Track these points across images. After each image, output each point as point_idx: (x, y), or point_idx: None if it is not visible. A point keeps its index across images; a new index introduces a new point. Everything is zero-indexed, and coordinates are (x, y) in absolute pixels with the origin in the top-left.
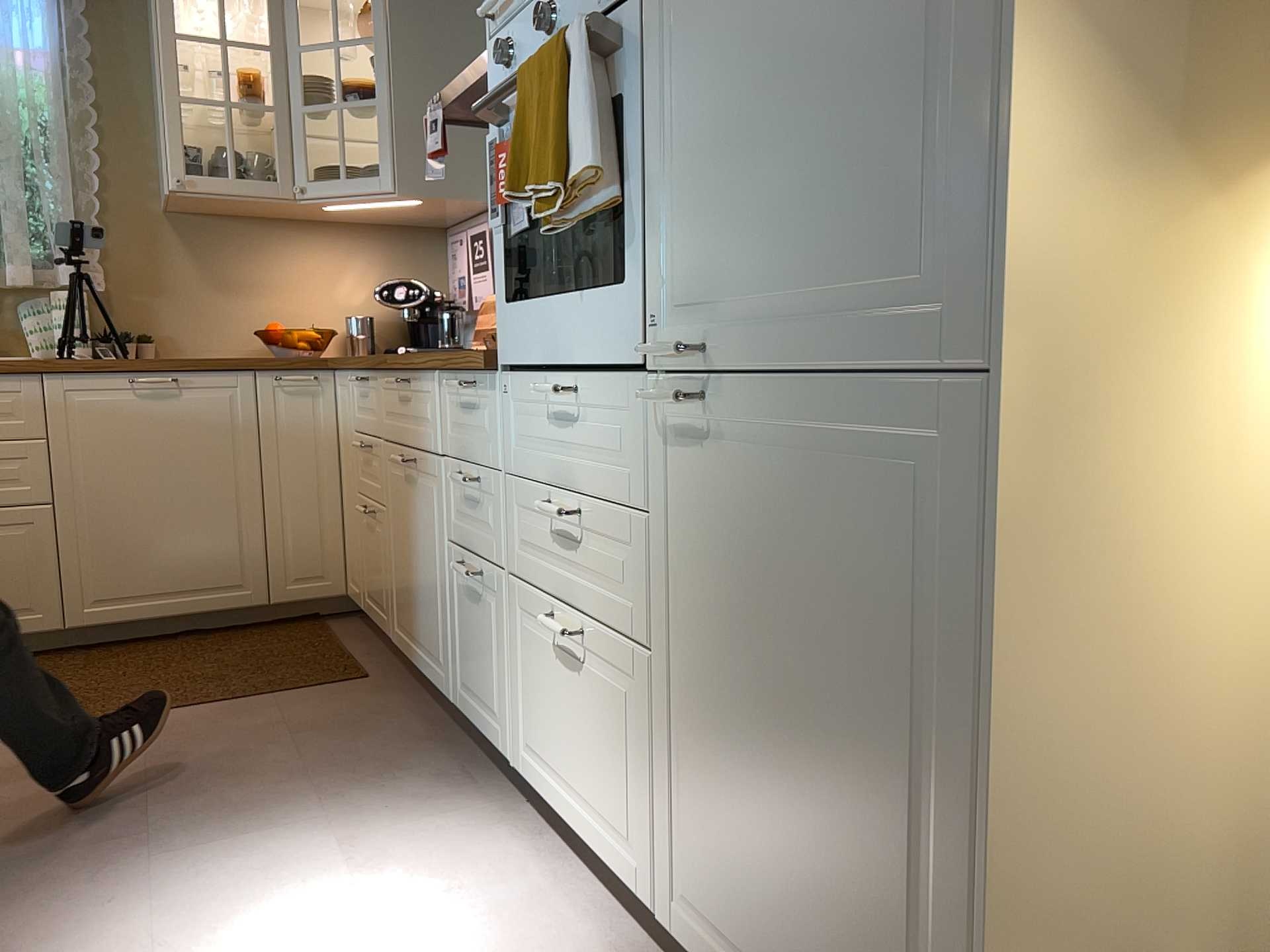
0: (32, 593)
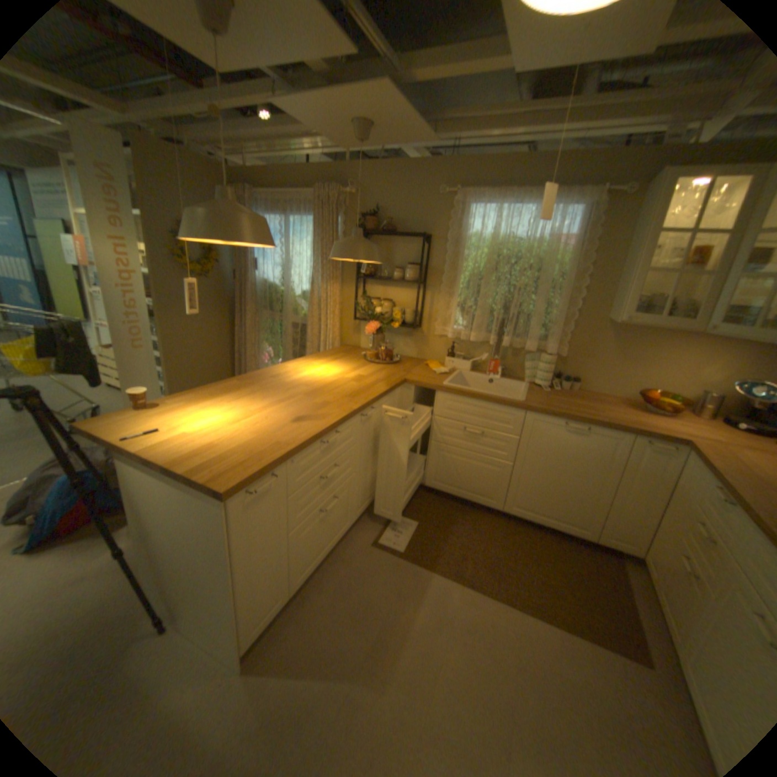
0: (495, 494)
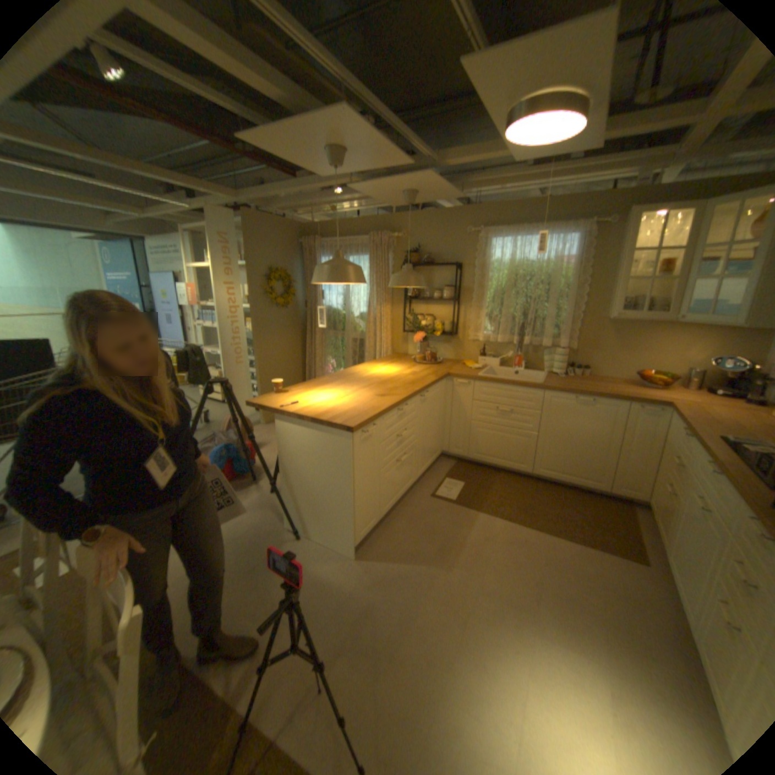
0: (525, 459)
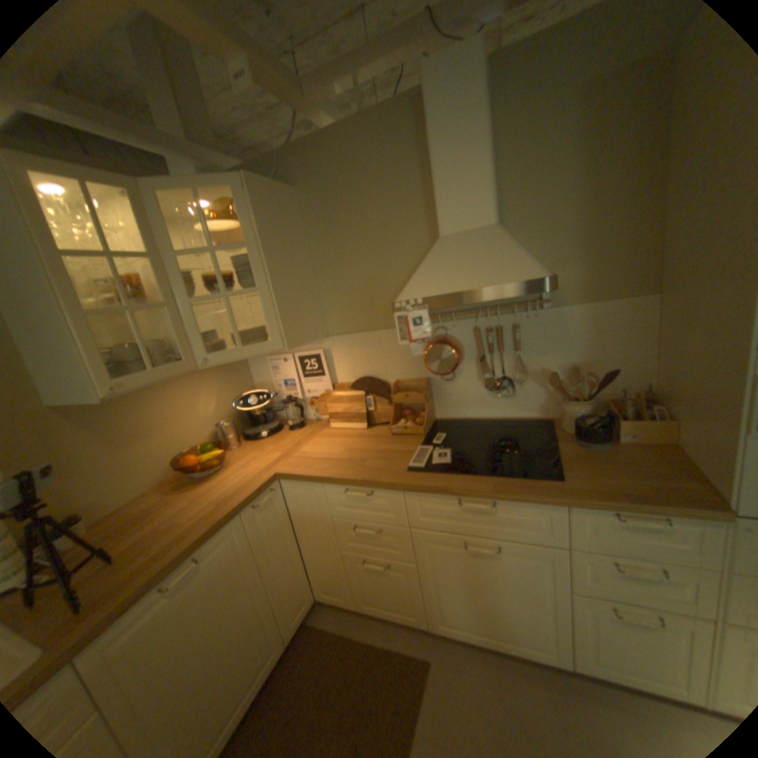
0: None
